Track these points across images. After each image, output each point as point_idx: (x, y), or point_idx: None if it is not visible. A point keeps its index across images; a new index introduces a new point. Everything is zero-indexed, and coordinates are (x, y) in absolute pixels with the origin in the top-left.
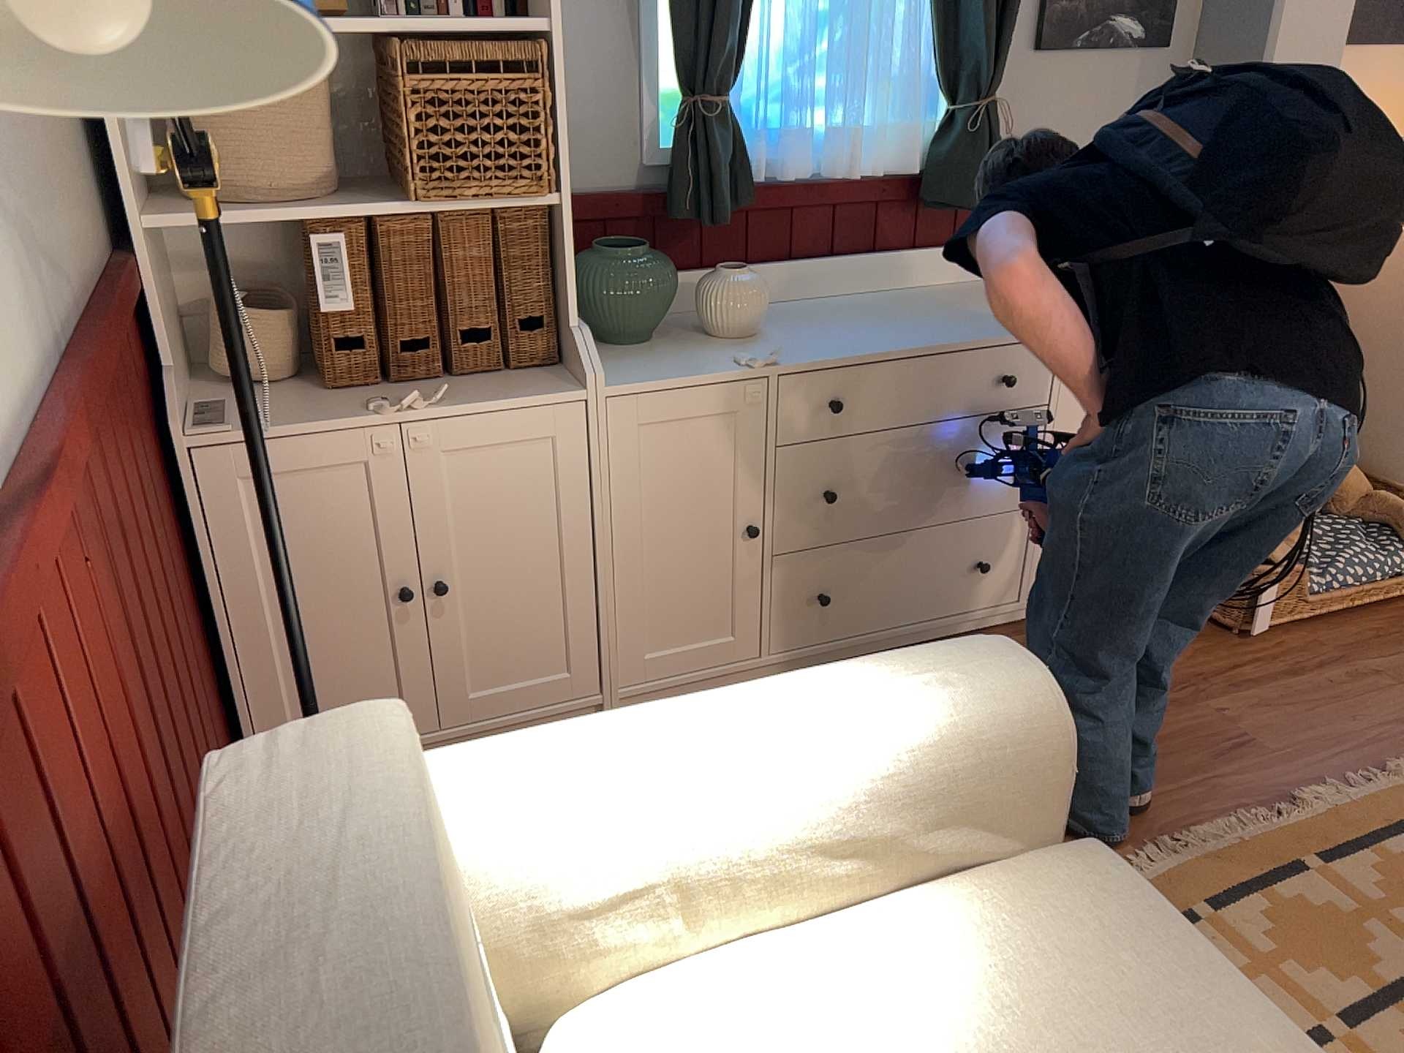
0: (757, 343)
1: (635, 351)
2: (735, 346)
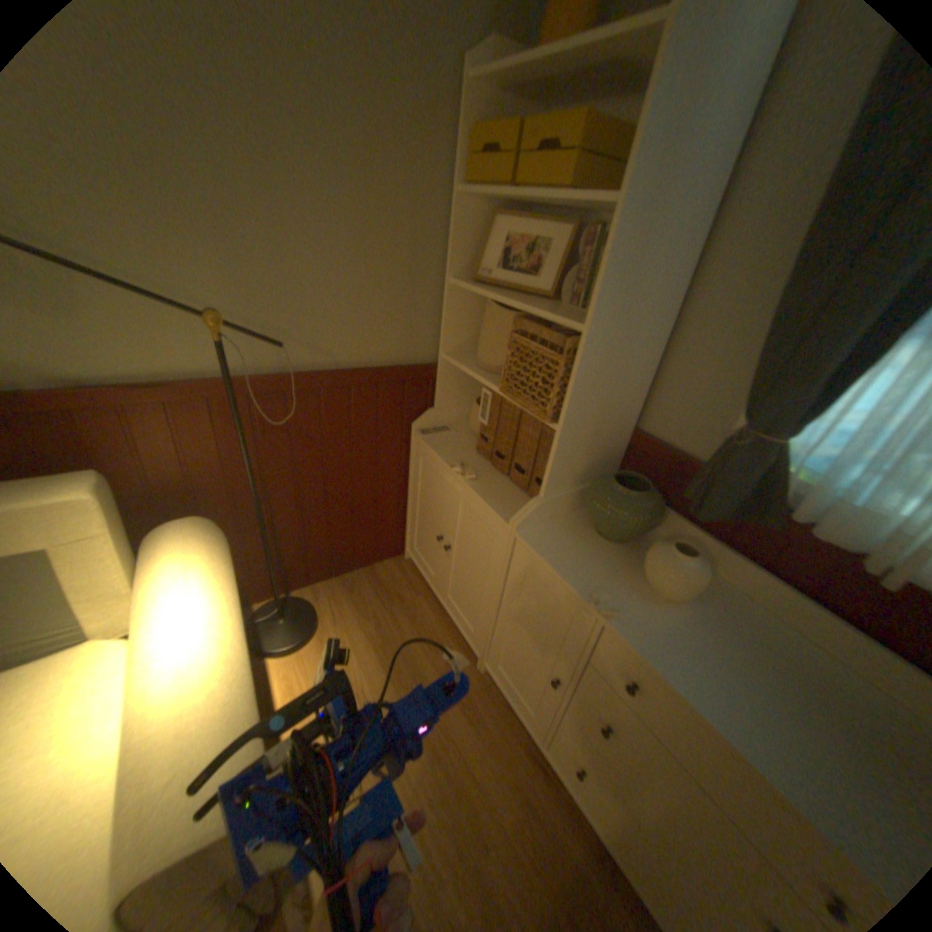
0: (654, 604)
1: (592, 539)
2: (638, 590)
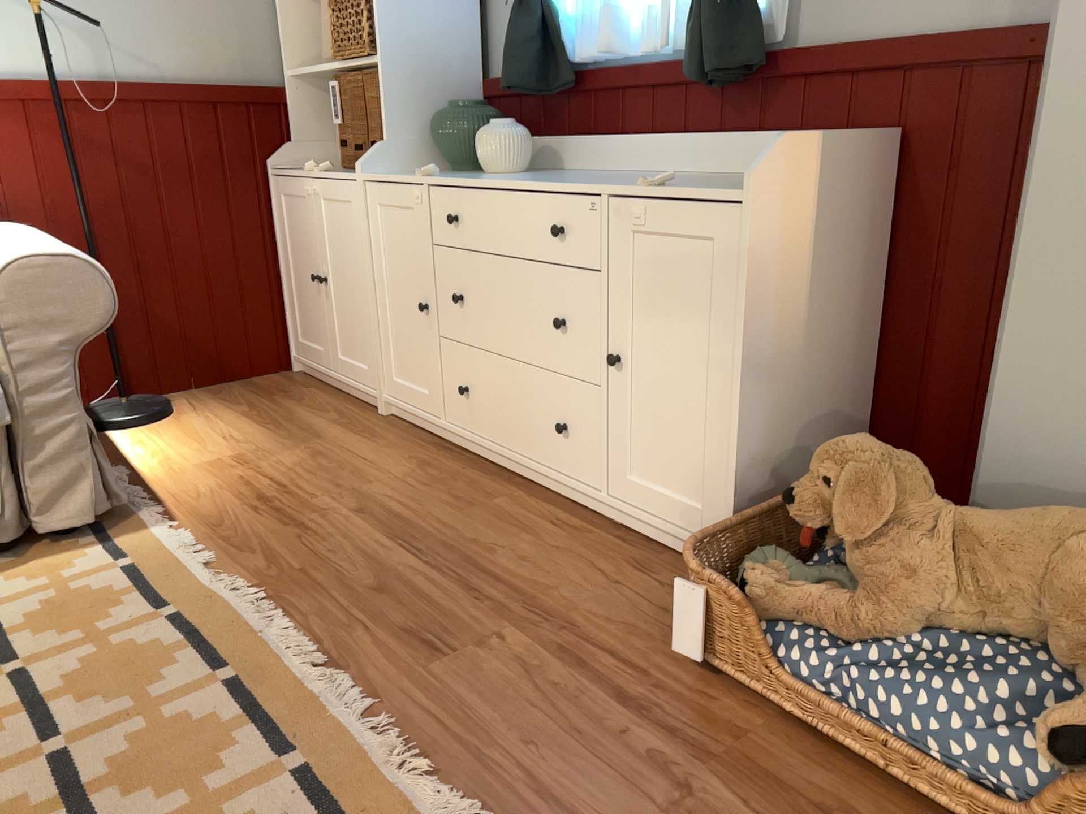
0: (479, 176)
1: (441, 173)
2: (468, 175)
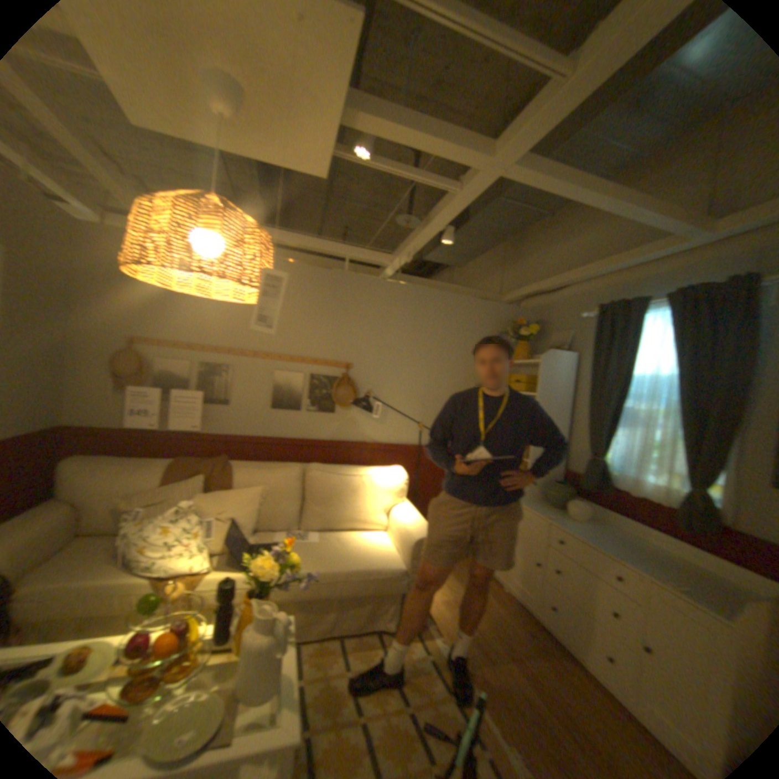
0: (570, 521)
1: (548, 507)
2: (564, 518)
